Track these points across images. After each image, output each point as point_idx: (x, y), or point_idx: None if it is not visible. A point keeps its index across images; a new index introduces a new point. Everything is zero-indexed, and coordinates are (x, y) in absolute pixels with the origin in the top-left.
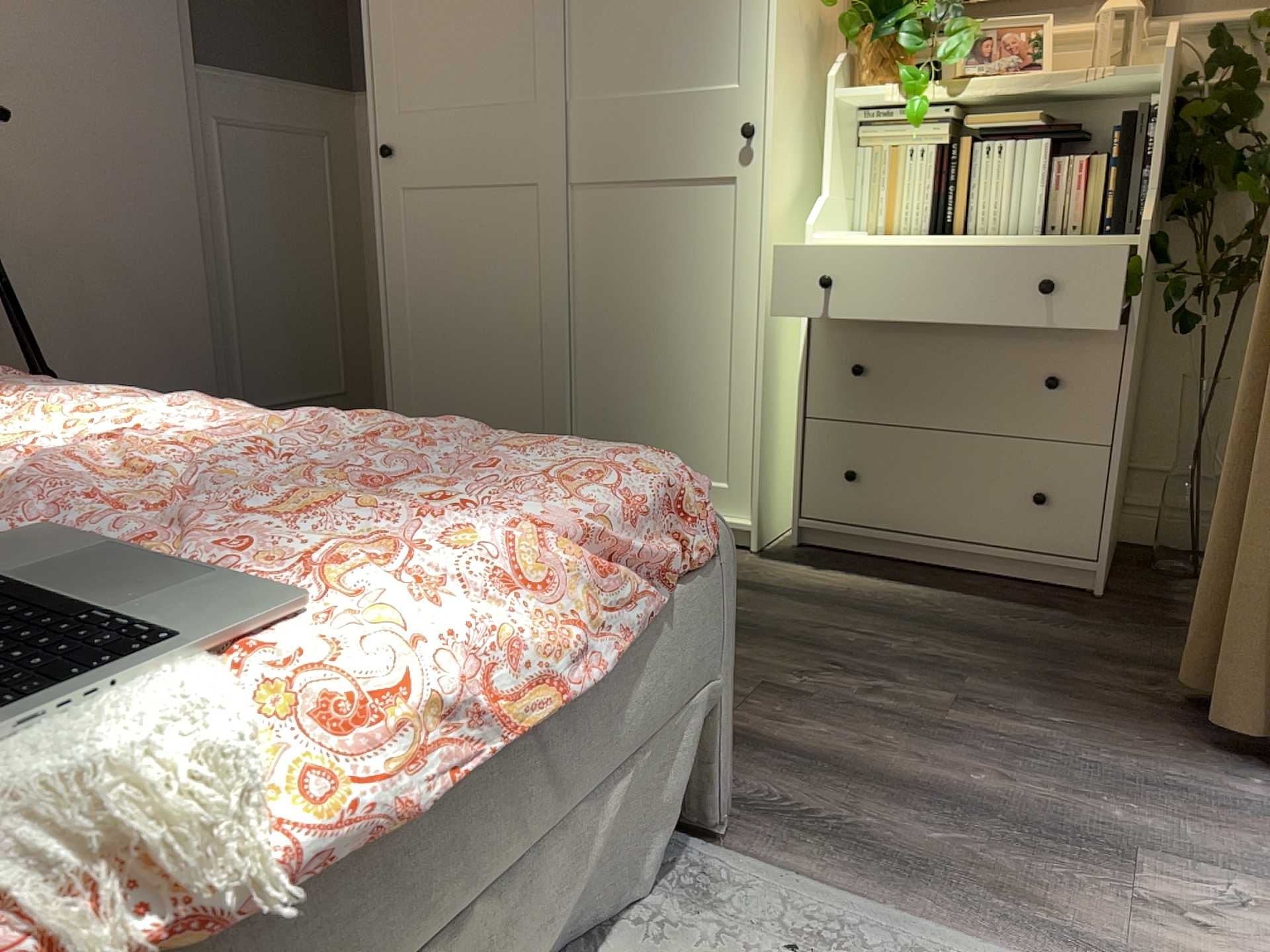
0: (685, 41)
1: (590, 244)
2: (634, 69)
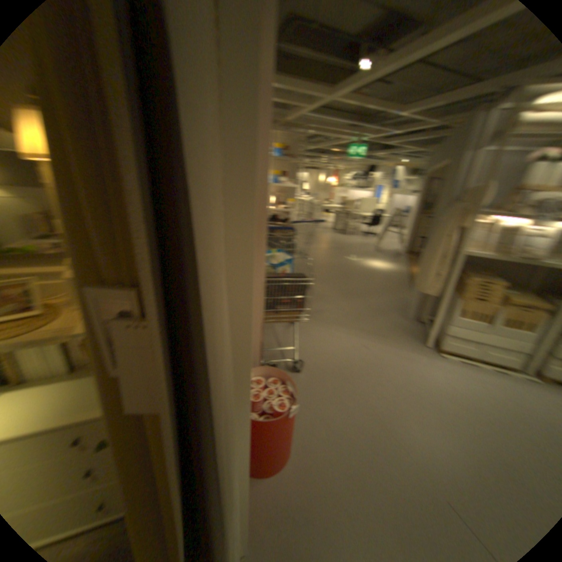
0: None
1: None
2: None
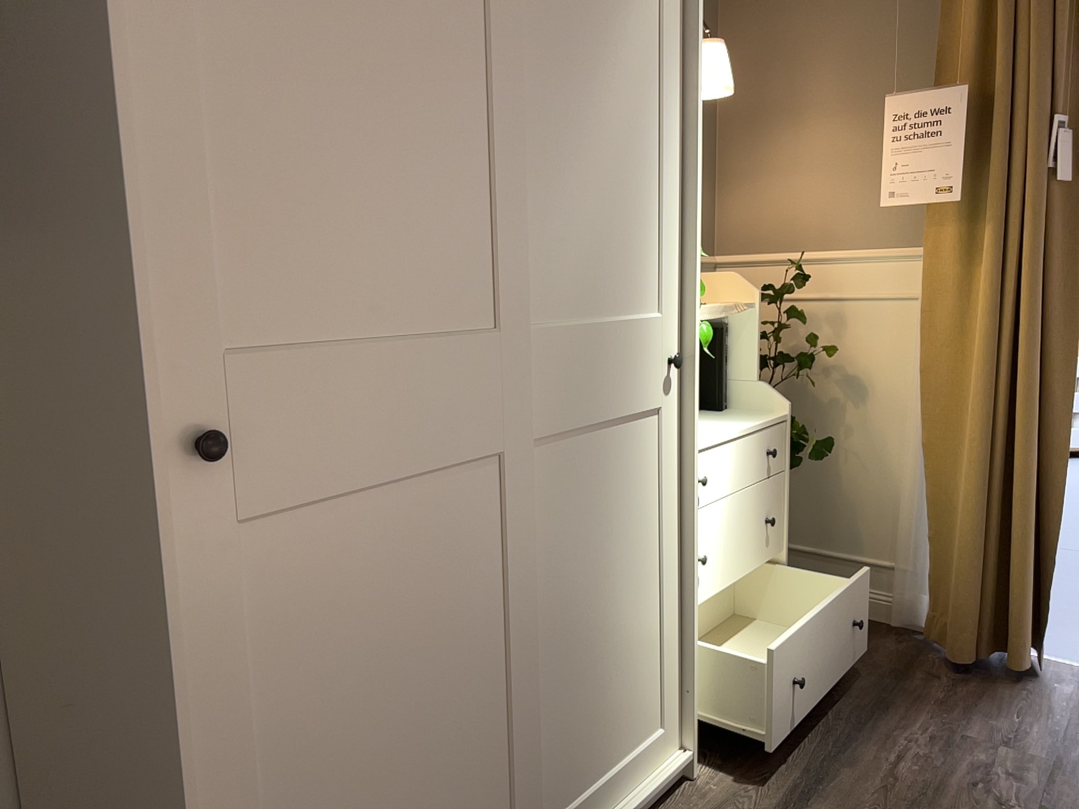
0: (620, 273)
1: (547, 508)
2: (584, 299)
